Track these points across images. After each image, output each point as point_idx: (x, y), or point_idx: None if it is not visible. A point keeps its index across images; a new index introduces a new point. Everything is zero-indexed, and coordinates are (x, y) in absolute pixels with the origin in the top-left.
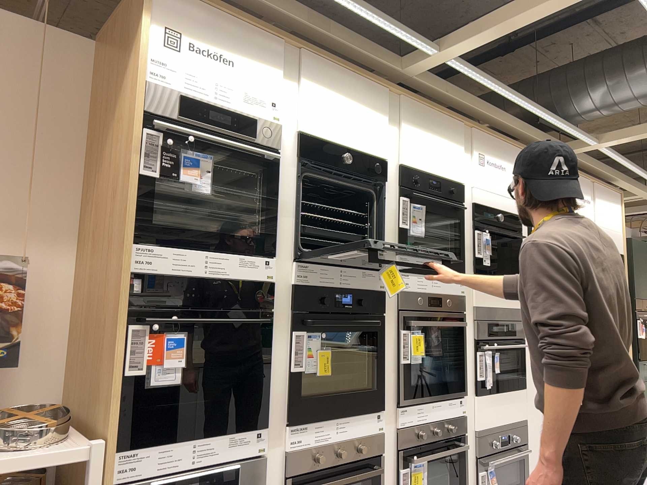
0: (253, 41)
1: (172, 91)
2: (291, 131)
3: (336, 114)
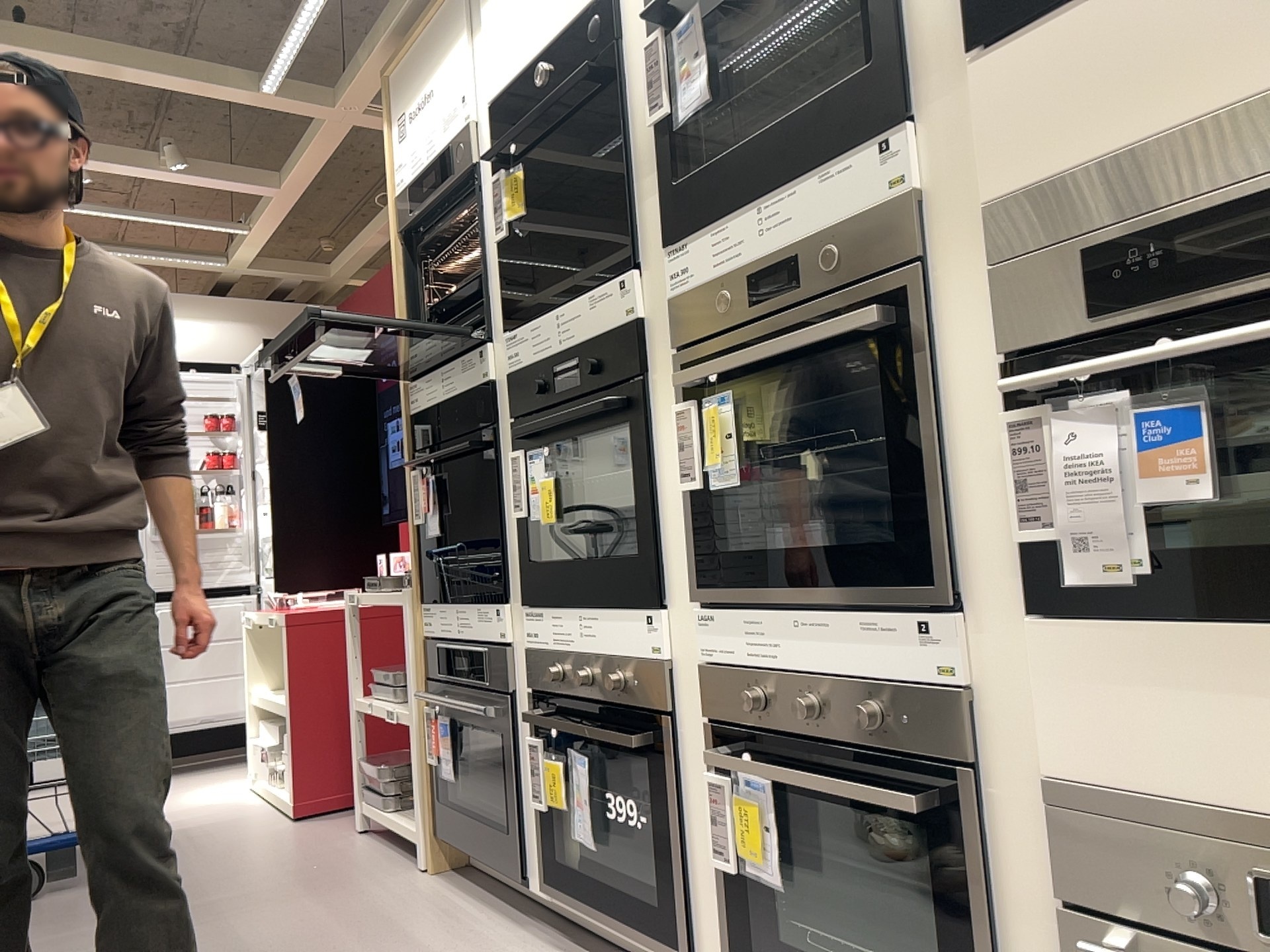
0: (436, 29)
1: (402, 189)
2: (485, 111)
3: (520, 3)
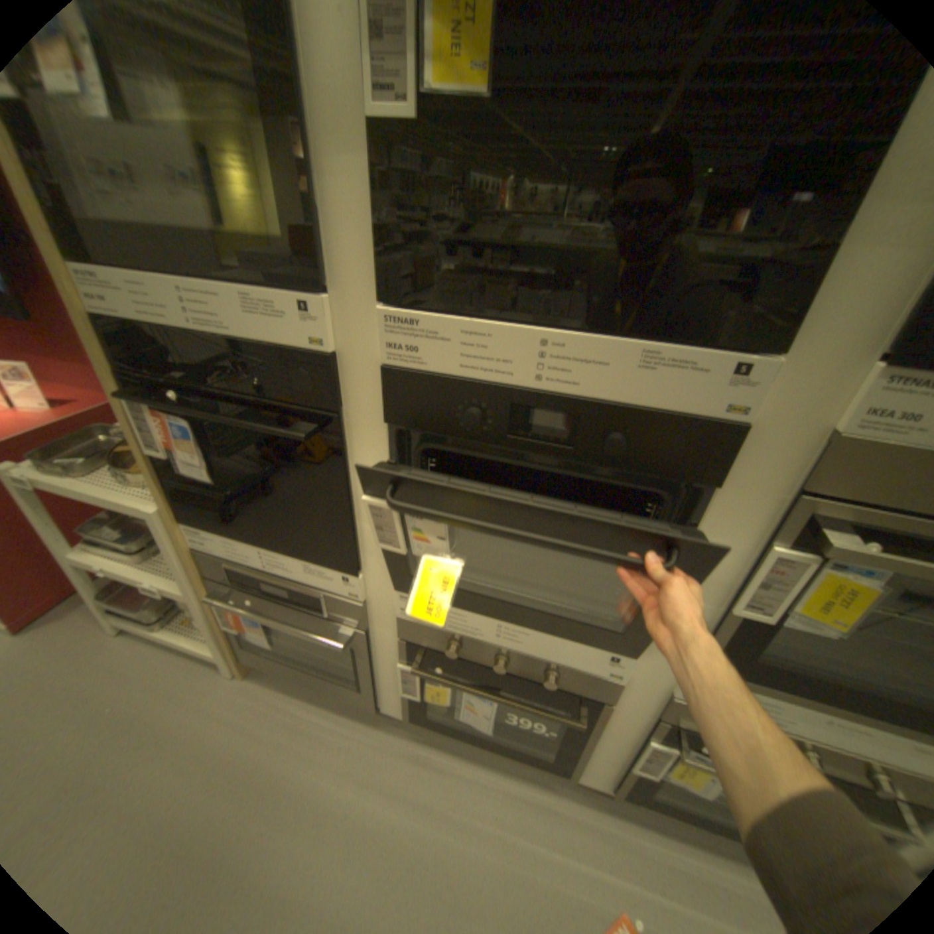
0: None
1: None
2: None
3: None
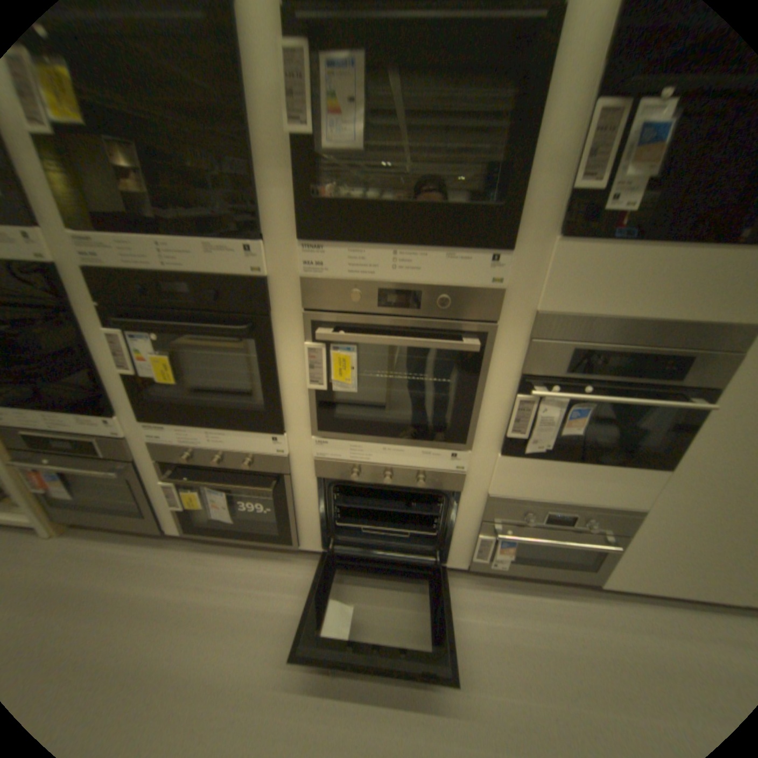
0: None
1: None
2: None
3: None
